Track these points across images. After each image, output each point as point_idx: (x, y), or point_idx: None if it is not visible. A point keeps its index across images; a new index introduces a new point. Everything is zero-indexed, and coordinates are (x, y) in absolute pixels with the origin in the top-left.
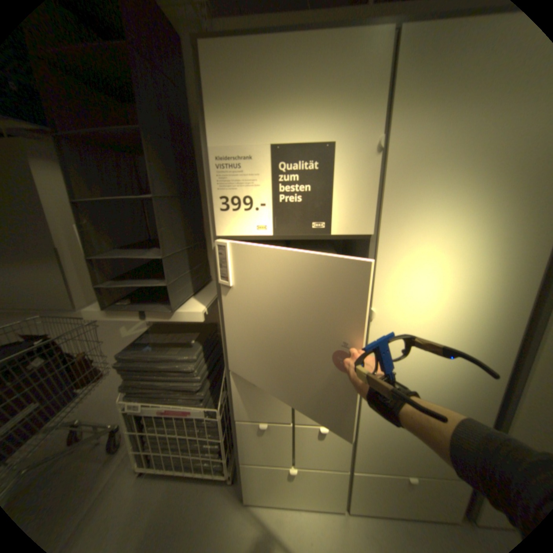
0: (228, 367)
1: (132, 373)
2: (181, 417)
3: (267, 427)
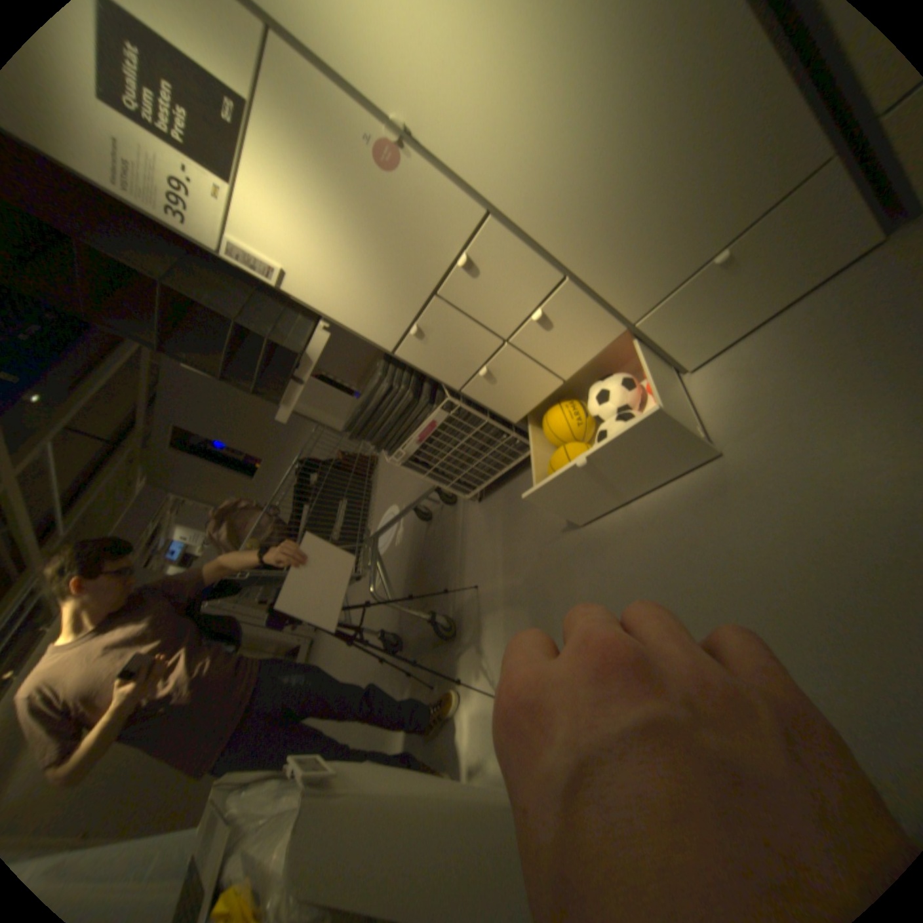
0: (392, 353)
1: (368, 433)
2: (437, 431)
3: (492, 369)
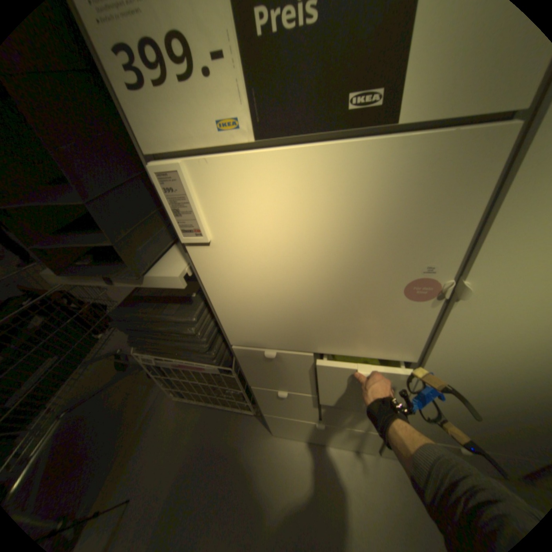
0: (229, 341)
1: (134, 332)
2: (197, 371)
3: (288, 394)
